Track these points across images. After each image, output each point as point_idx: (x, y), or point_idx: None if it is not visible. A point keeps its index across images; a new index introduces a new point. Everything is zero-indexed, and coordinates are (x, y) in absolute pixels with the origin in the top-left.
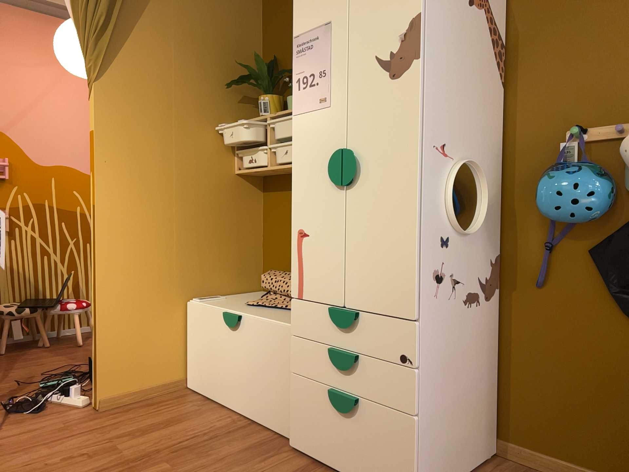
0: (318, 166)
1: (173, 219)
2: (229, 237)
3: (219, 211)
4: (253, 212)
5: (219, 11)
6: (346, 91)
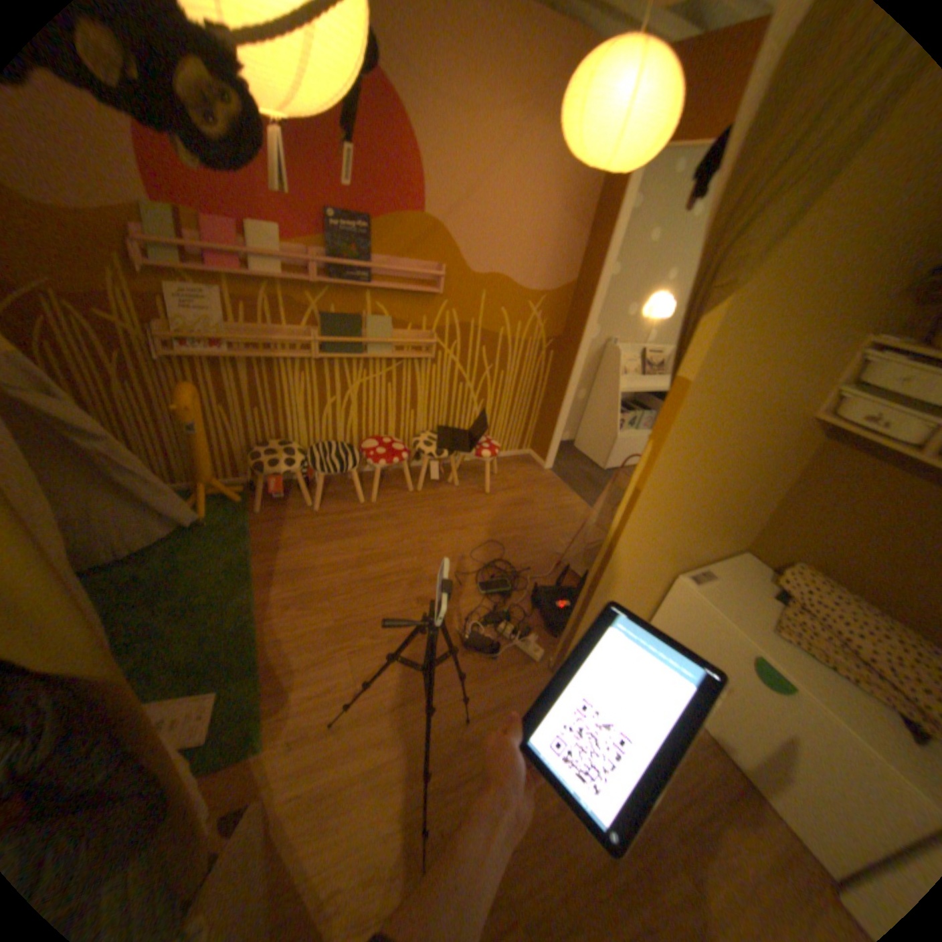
0: None
1: (713, 492)
2: (755, 499)
3: (765, 471)
4: (799, 464)
5: None
6: None
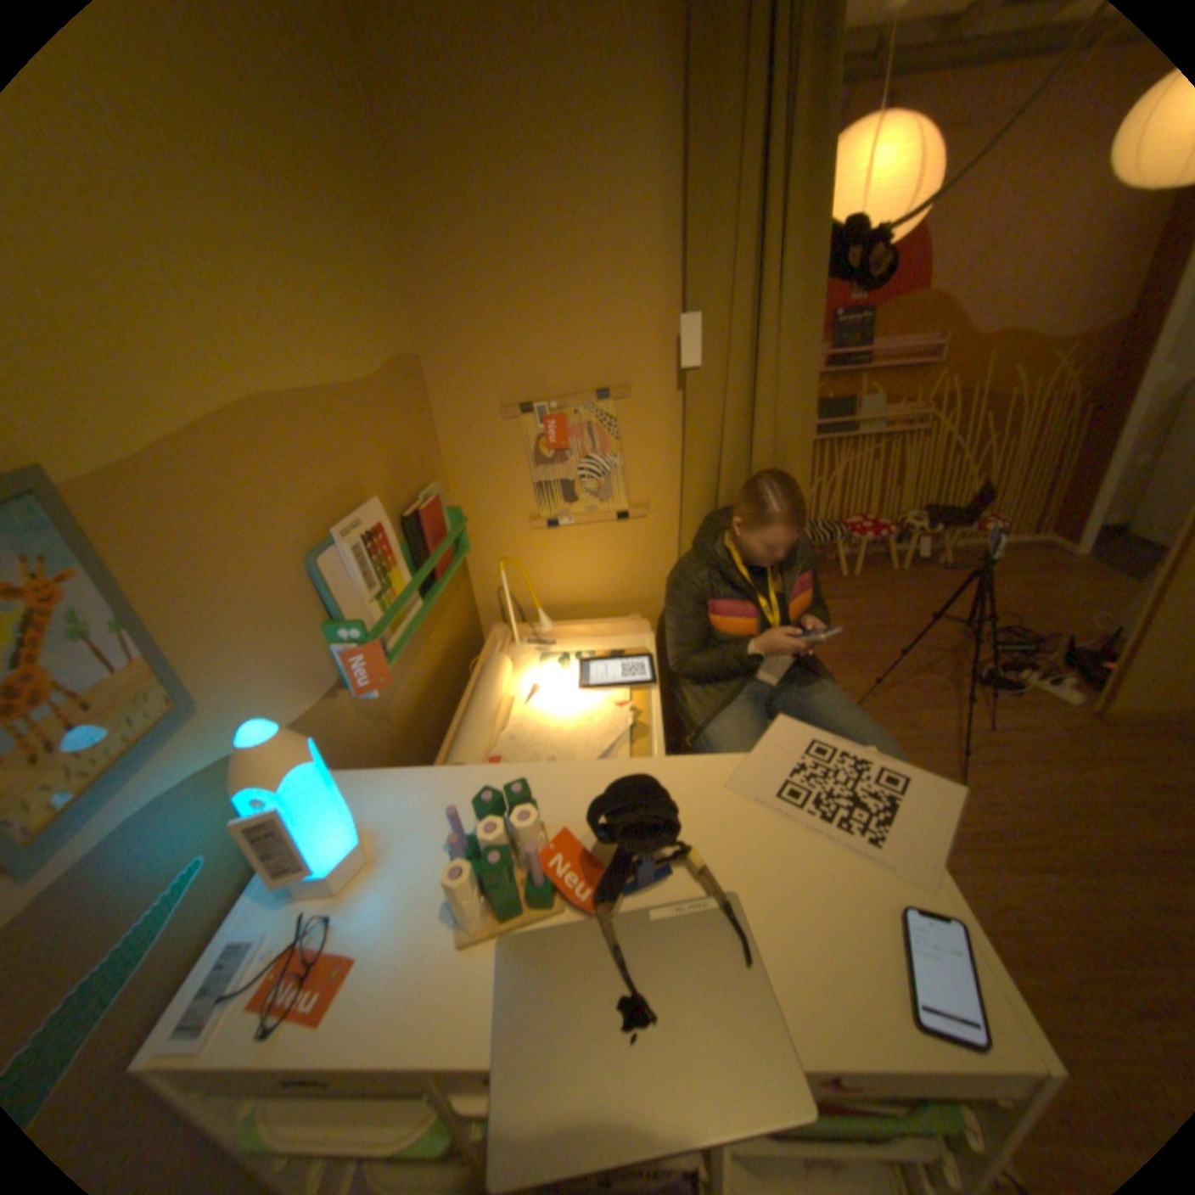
0: None
1: None
2: None
3: None
4: None
5: None
6: None
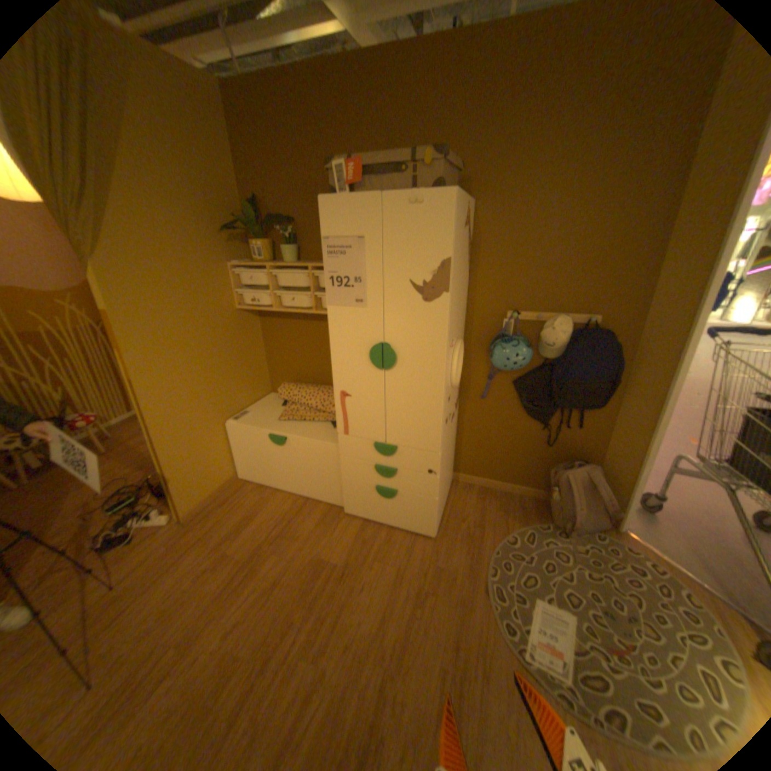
0: (356, 351)
1: (198, 367)
2: (242, 363)
3: (231, 346)
4: (255, 336)
5: (188, 145)
6: (382, 301)
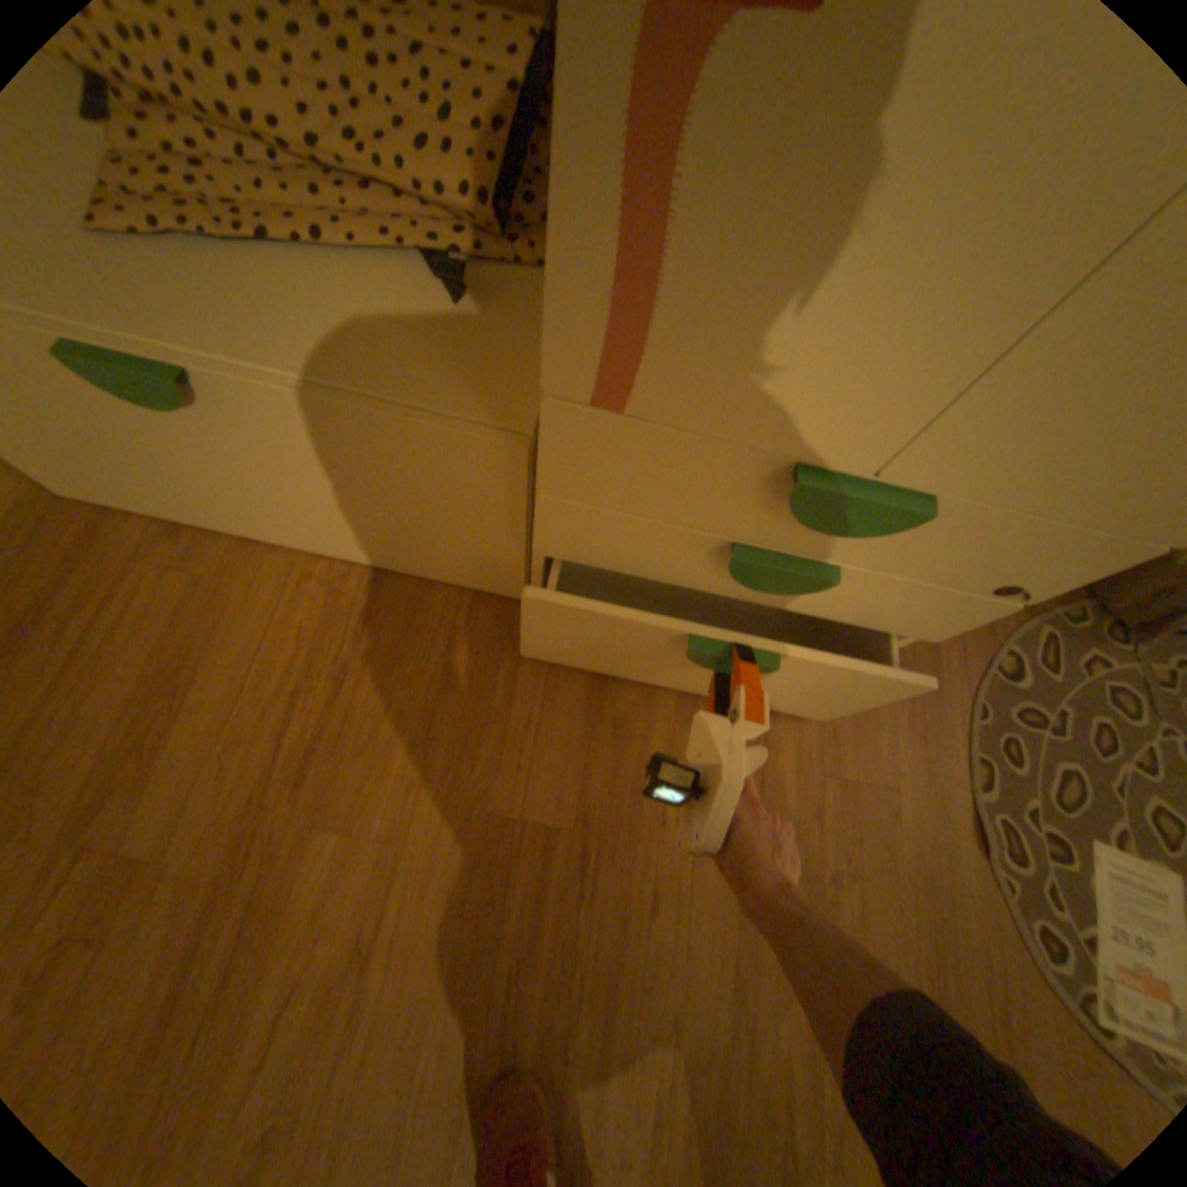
0: None
1: None
2: None
3: None
4: None
5: None
6: None
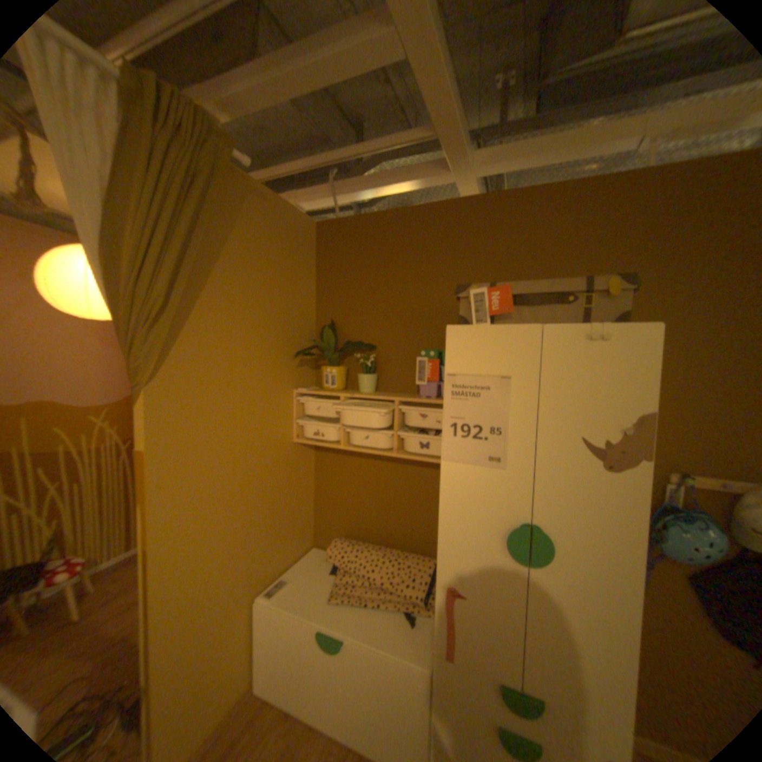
0: (483, 529)
1: (238, 520)
2: (288, 509)
3: (280, 488)
4: (307, 474)
5: (280, 272)
6: (534, 462)
